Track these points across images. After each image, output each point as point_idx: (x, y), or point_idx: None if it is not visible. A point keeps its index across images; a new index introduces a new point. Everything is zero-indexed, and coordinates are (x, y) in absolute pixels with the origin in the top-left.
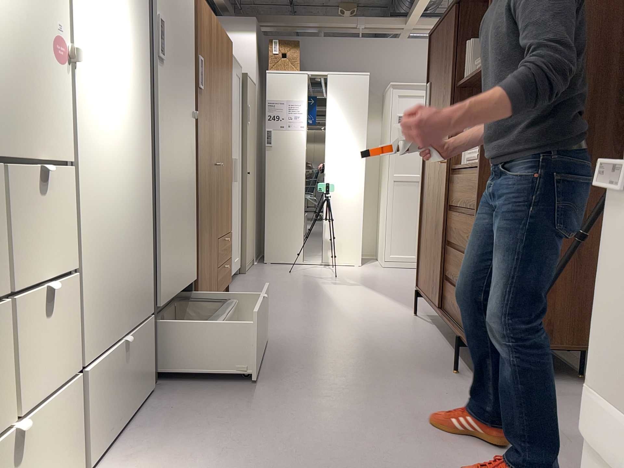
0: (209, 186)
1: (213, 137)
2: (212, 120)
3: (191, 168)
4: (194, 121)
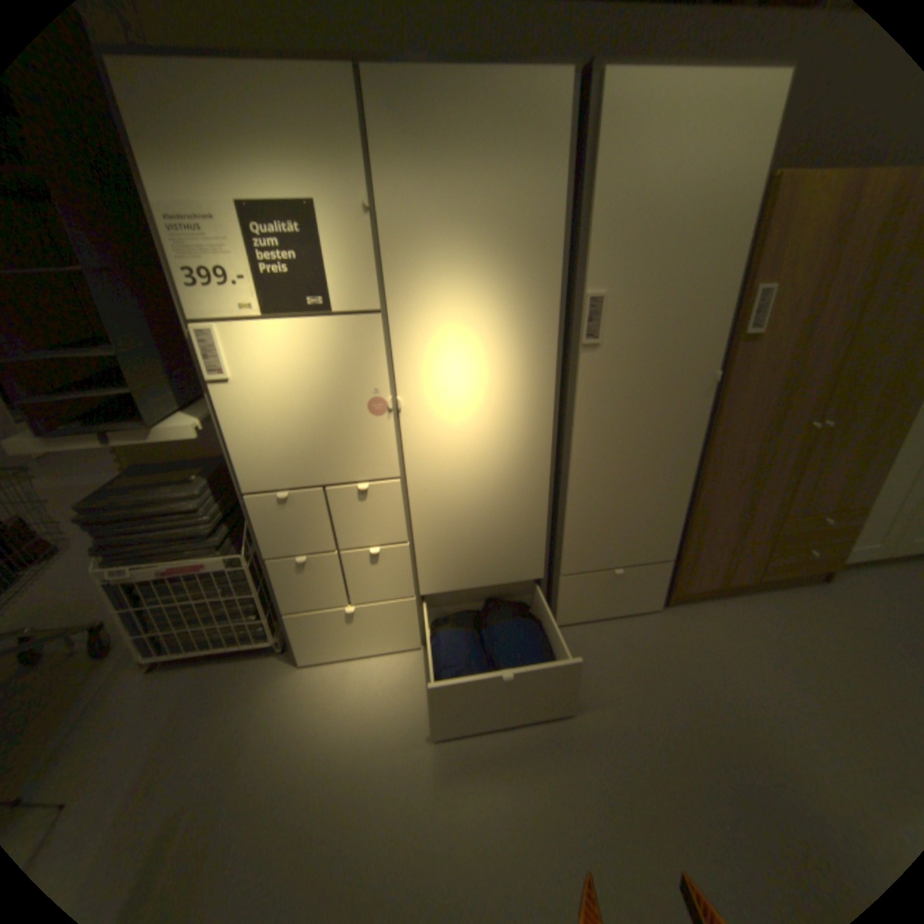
0: (763, 458)
1: (810, 389)
2: (810, 365)
3: (688, 446)
4: (715, 385)
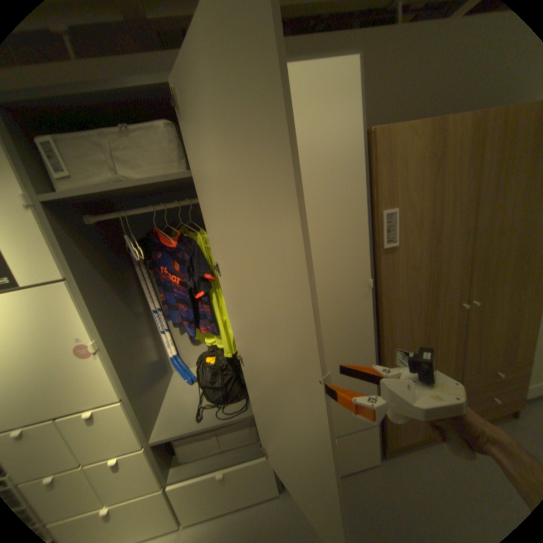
0: (429, 336)
1: (451, 280)
2: (445, 262)
3: (362, 337)
4: (370, 289)
